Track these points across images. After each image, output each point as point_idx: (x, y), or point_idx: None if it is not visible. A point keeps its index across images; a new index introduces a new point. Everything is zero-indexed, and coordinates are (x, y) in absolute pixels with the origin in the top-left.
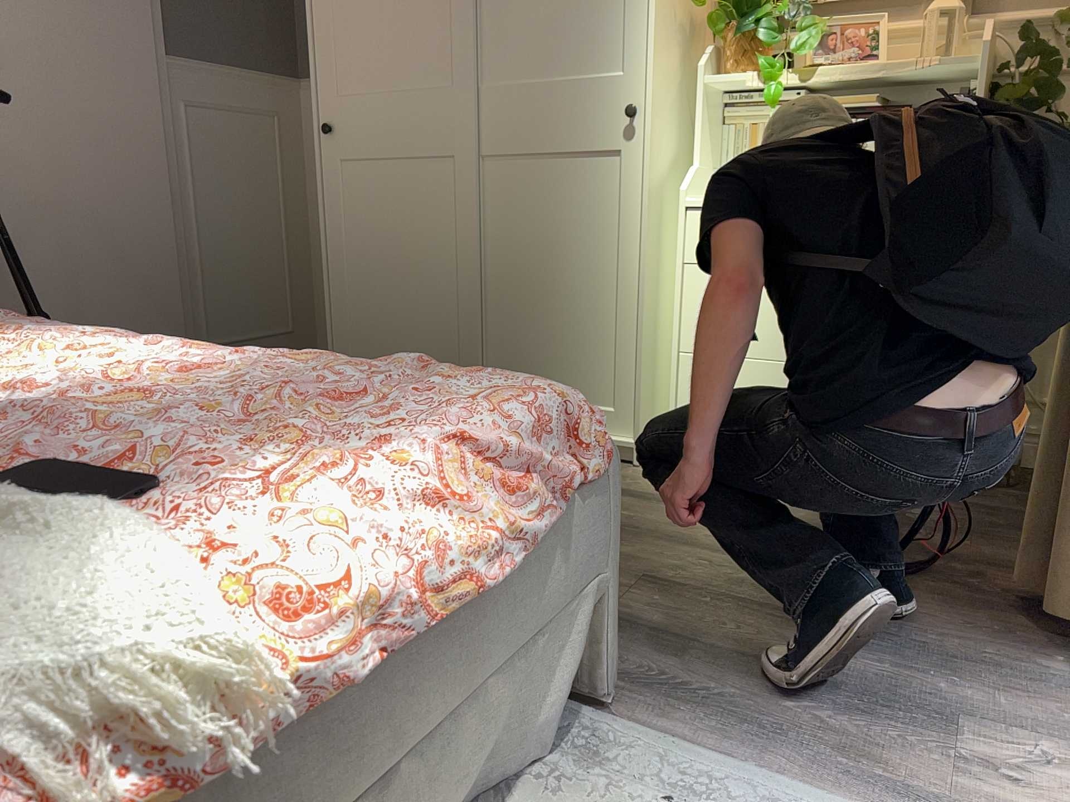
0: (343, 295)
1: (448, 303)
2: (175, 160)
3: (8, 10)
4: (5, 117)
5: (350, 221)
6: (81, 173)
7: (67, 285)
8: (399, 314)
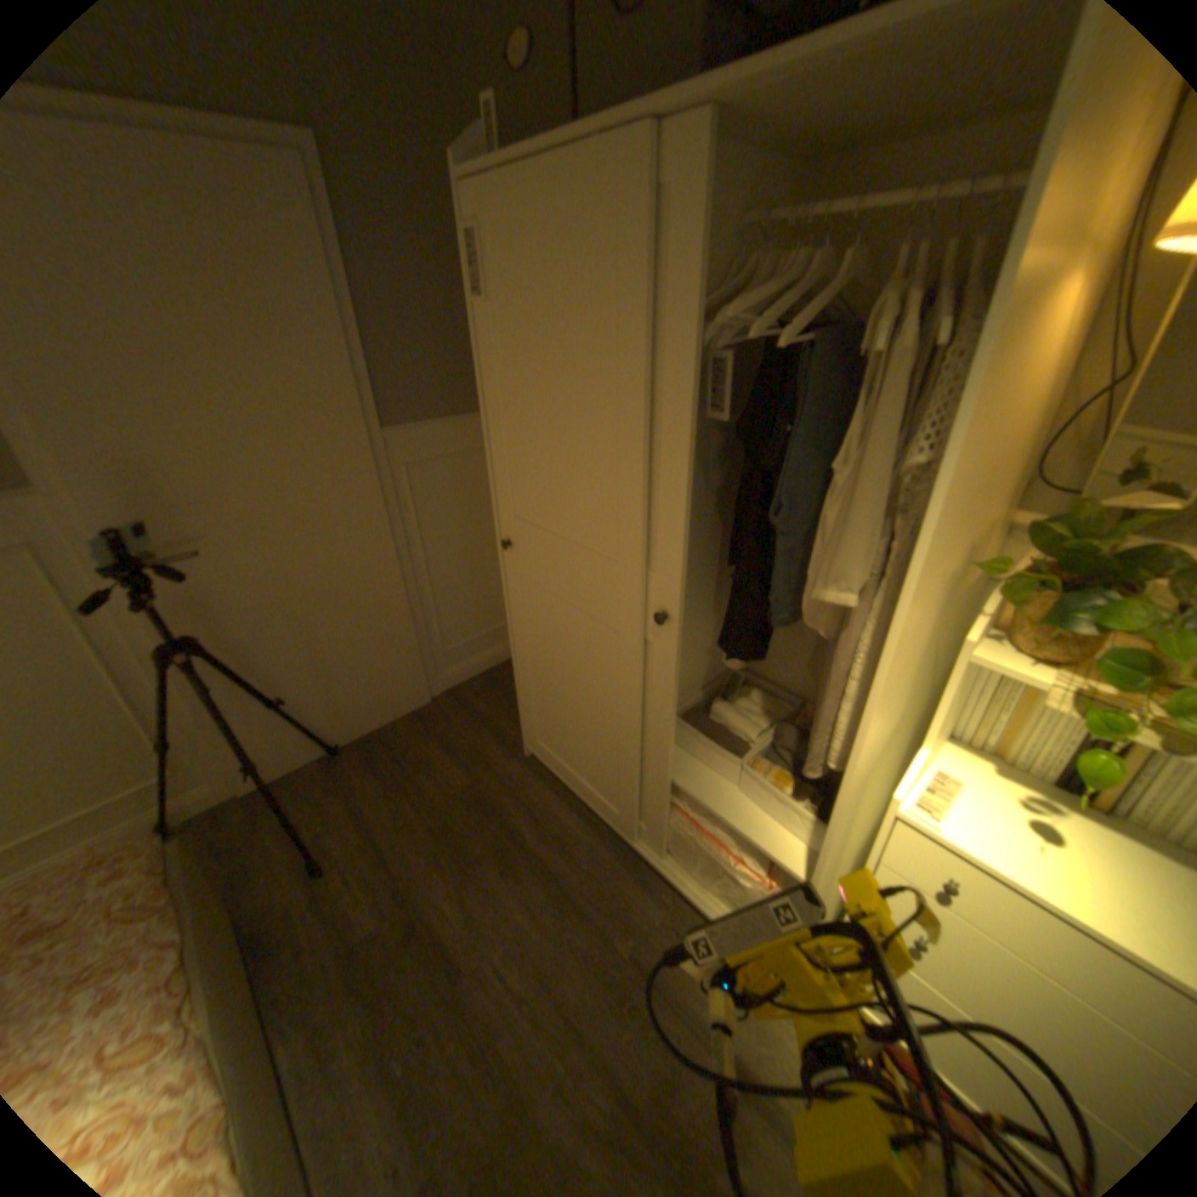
0: (527, 679)
1: (610, 744)
2: (397, 521)
3: (199, 443)
4: (218, 541)
5: (529, 625)
6: (302, 563)
7: (305, 654)
8: (570, 722)
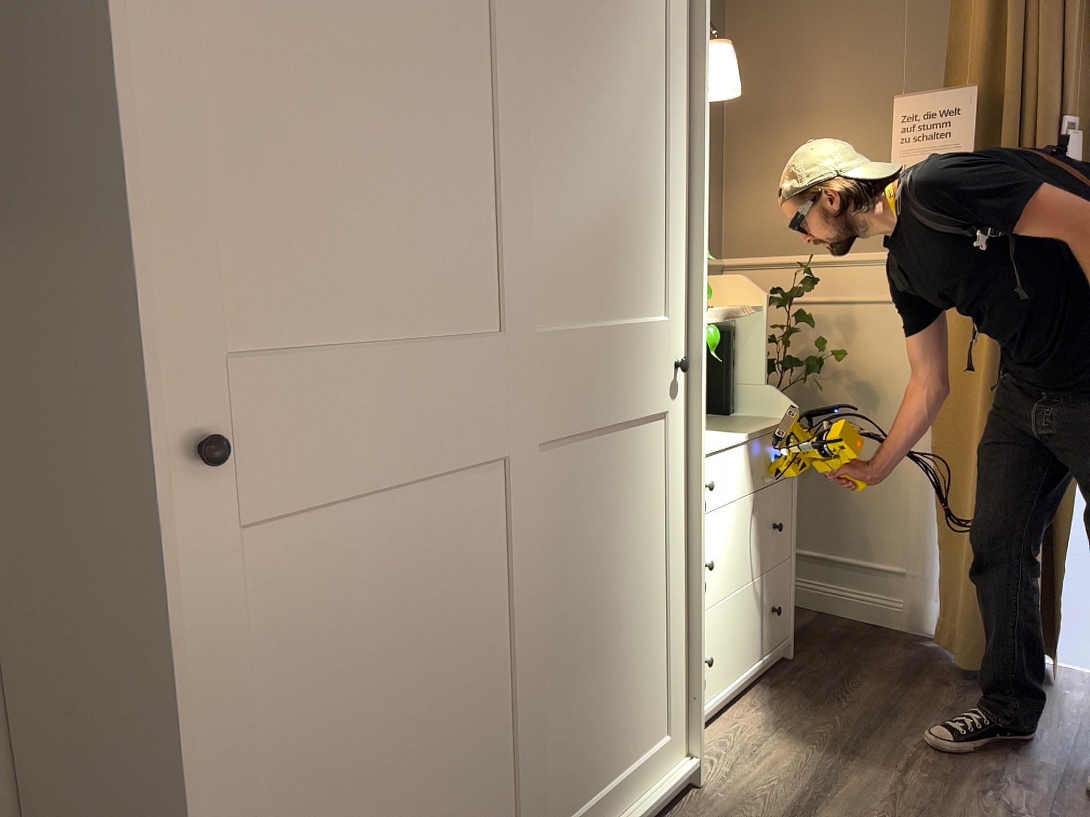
0: None
1: (496, 731)
2: None
3: None
4: None
5: (263, 675)
6: None
7: None
8: None
